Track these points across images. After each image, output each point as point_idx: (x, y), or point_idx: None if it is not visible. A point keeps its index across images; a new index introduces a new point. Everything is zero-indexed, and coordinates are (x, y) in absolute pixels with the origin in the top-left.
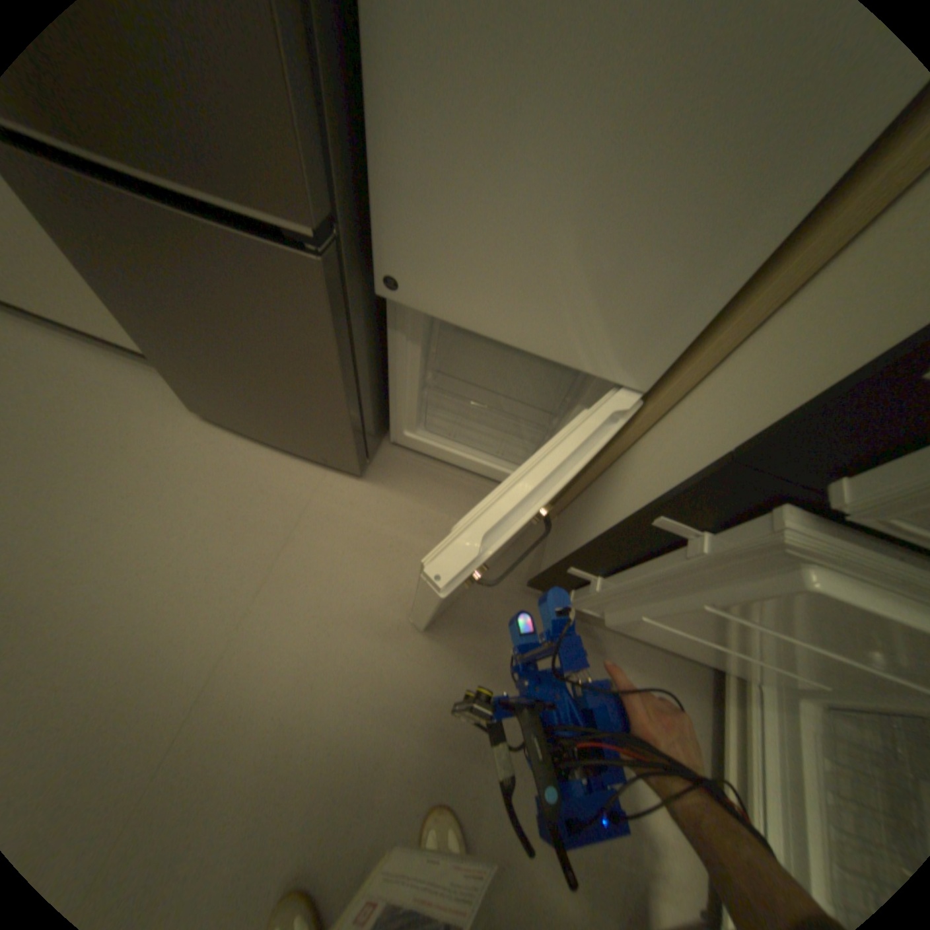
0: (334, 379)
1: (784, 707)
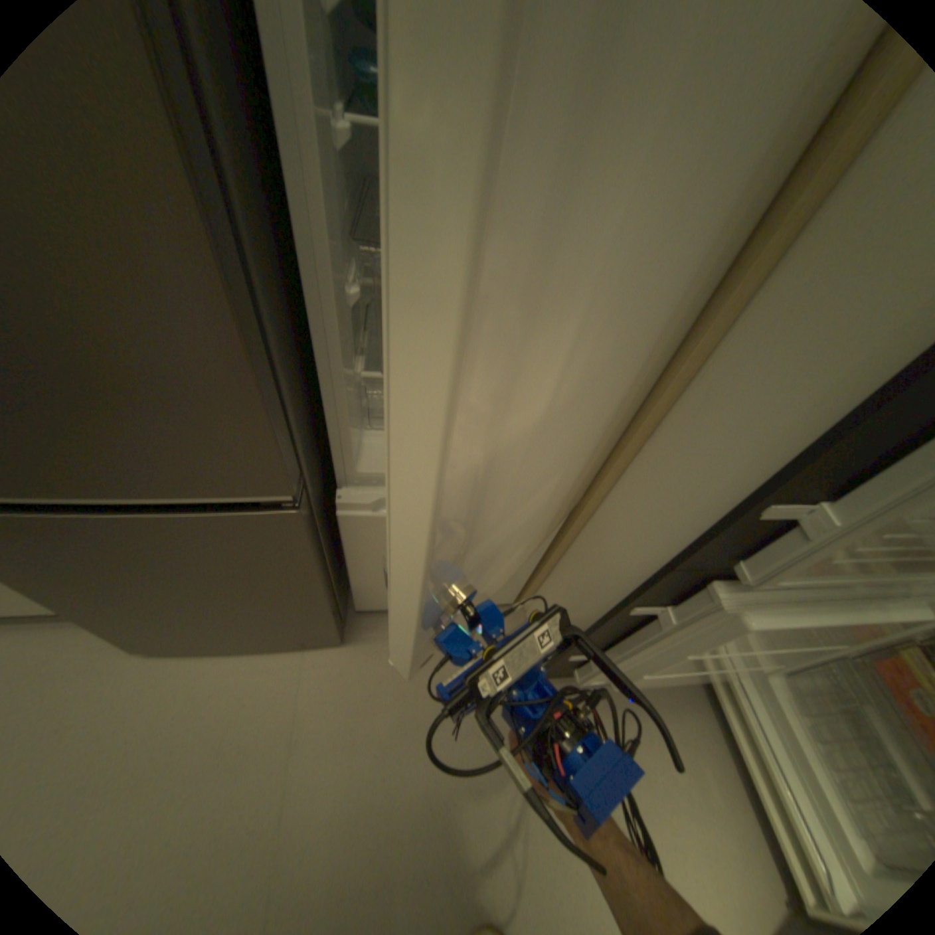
0: (311, 583)
1: (759, 689)
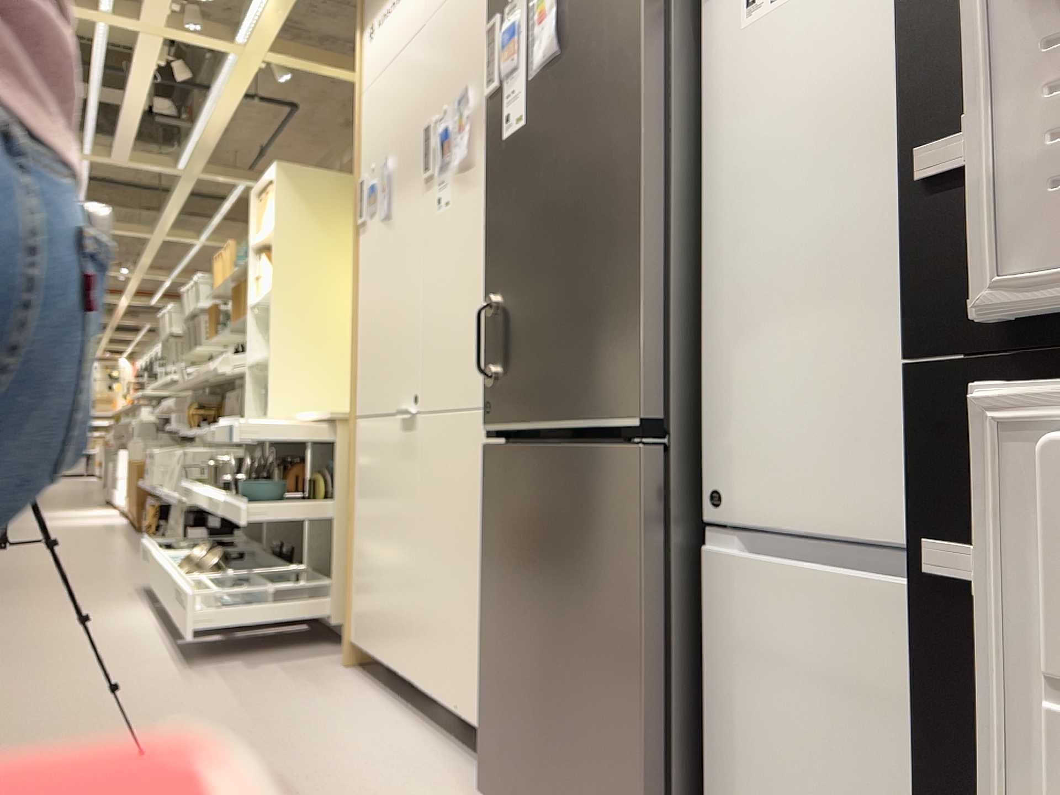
0: (639, 636)
1: None
